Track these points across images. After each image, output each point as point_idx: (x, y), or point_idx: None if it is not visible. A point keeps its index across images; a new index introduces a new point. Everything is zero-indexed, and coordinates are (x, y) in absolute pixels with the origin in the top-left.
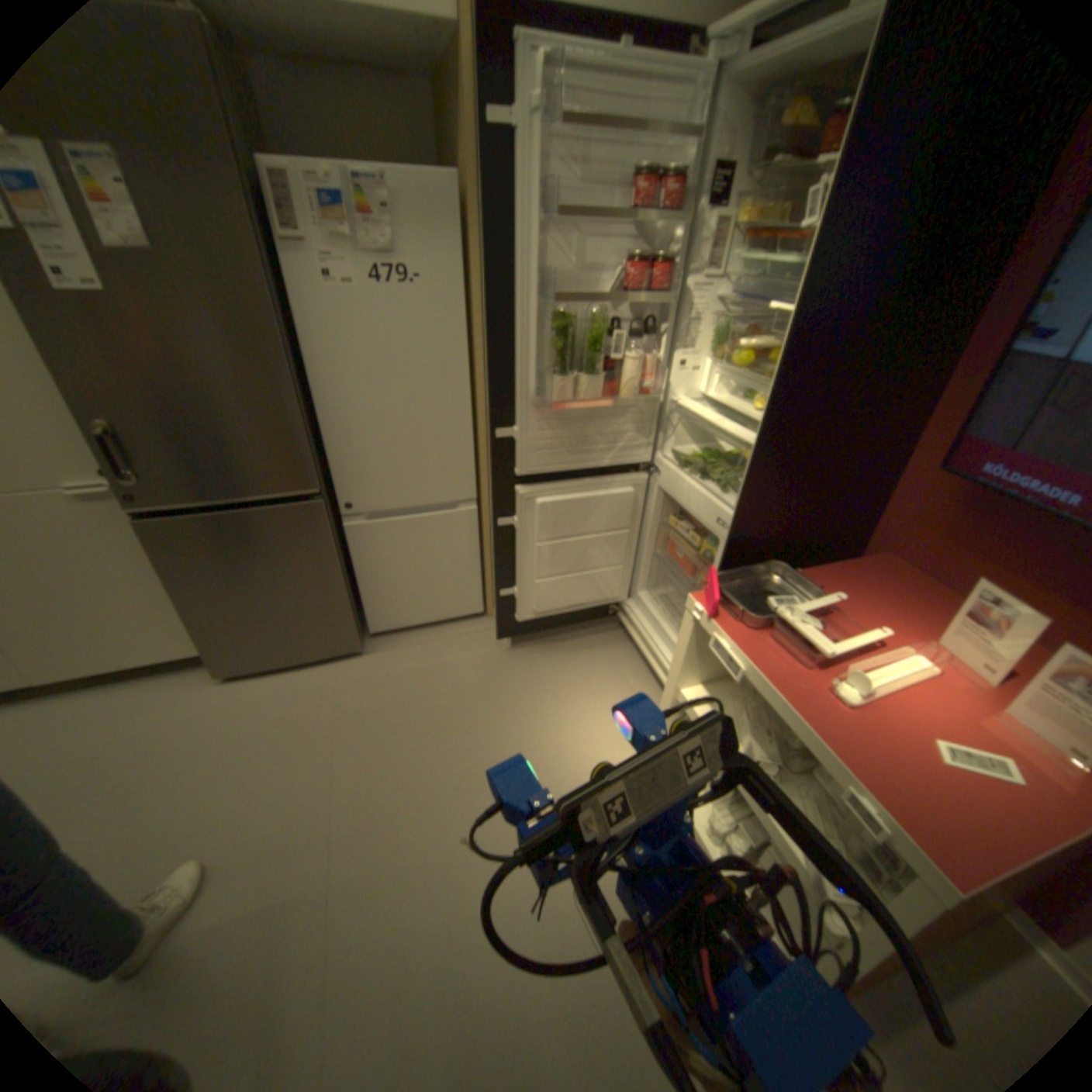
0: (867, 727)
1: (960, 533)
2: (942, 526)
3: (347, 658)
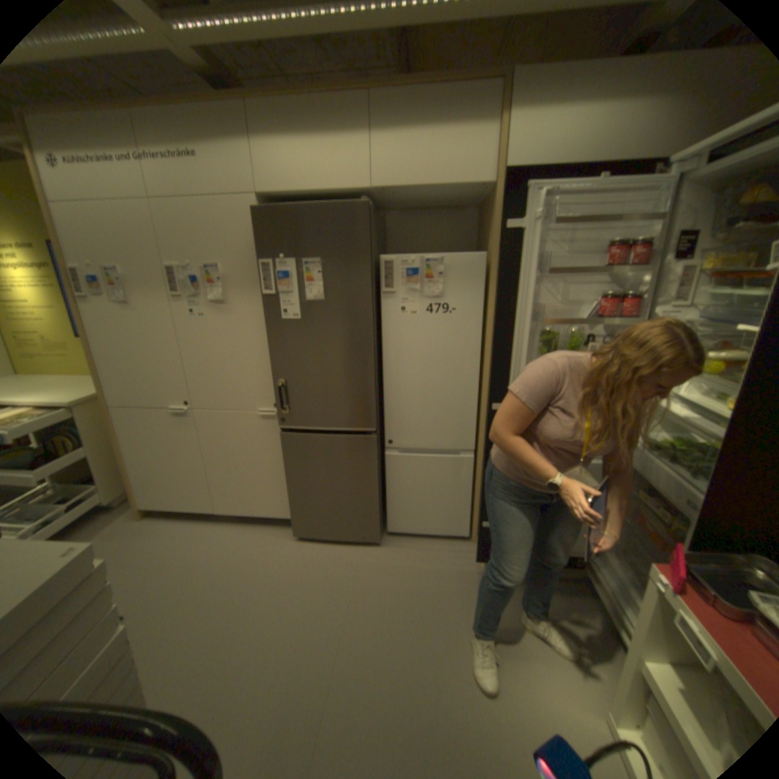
0: None
1: None
2: None
3: (369, 545)
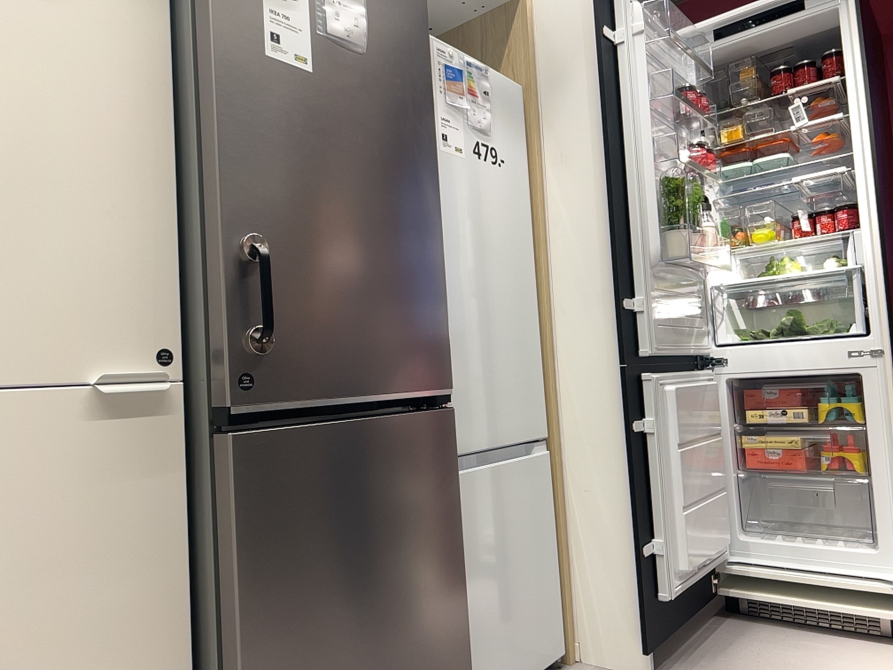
0: None
1: None
2: None
3: None
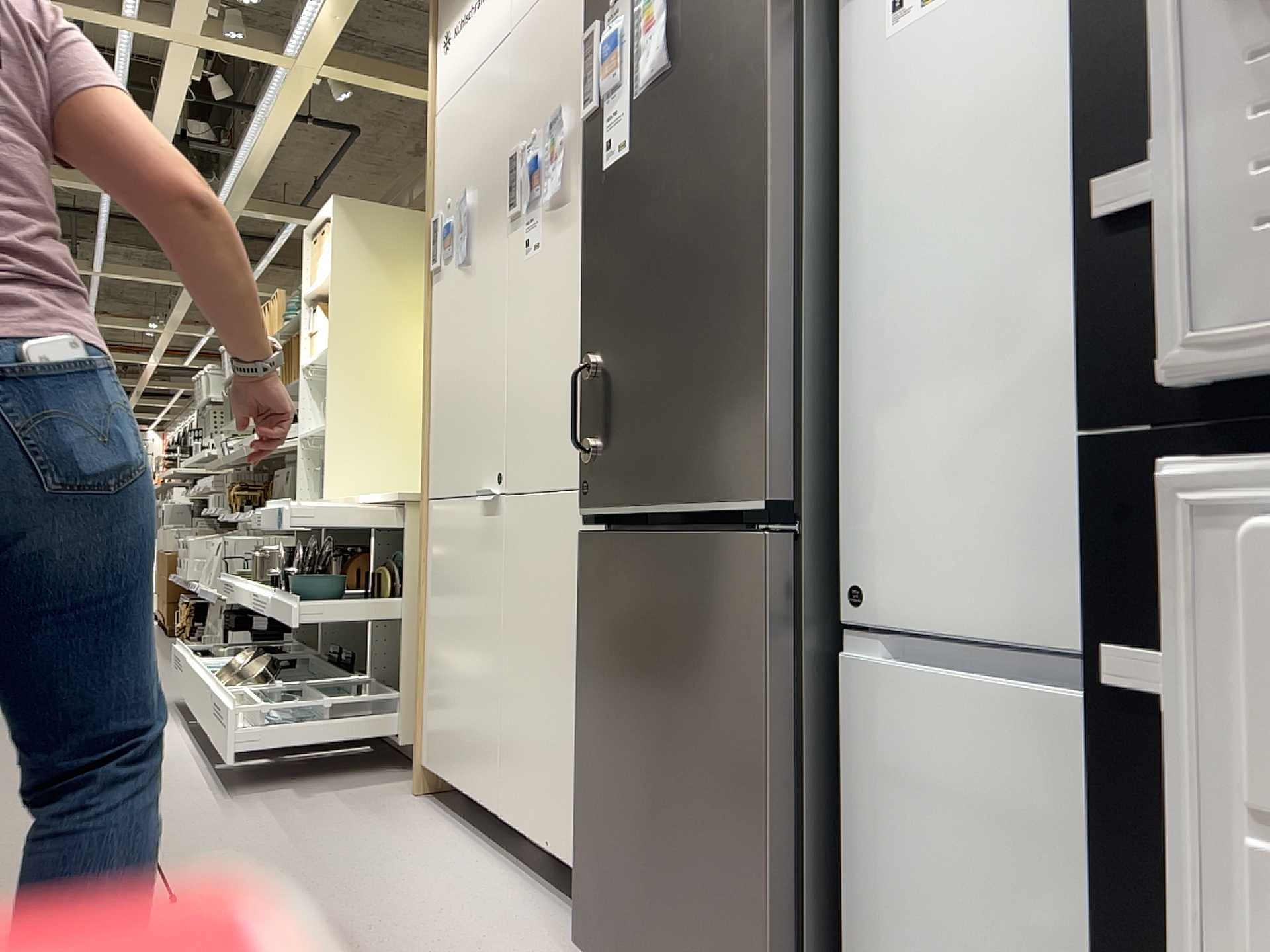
0: None
1: None
2: None
3: None
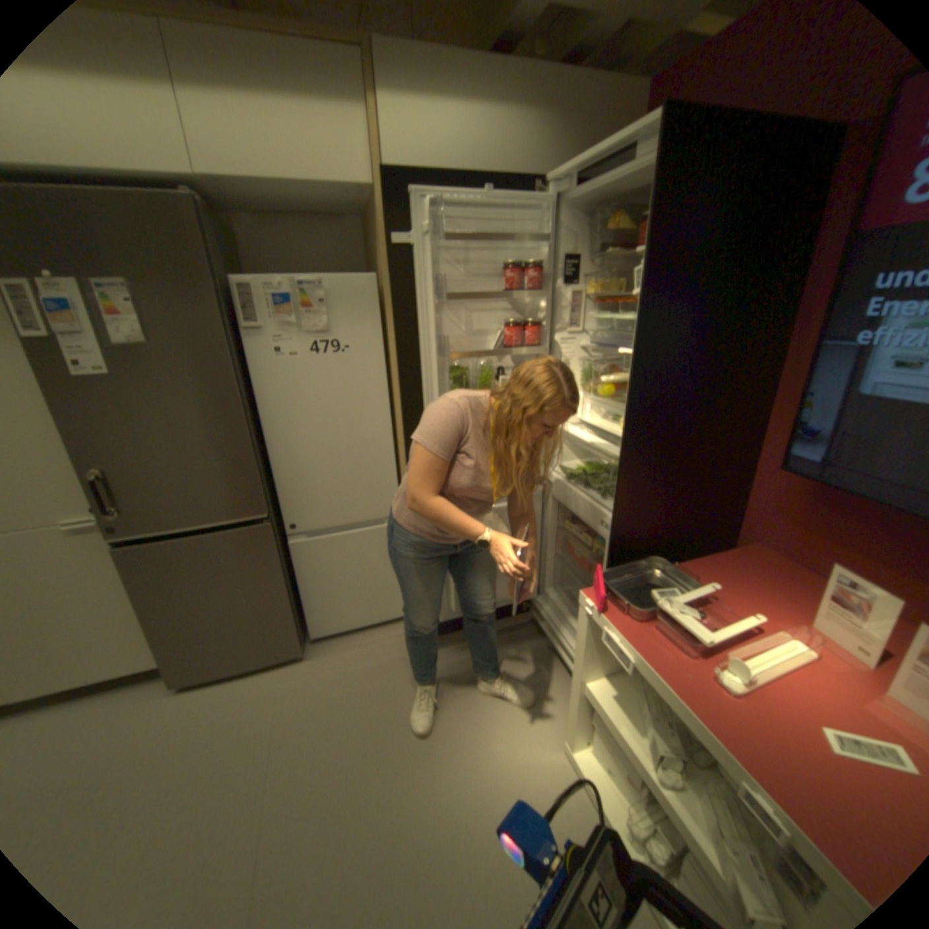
0: (752, 716)
1: (813, 523)
2: (796, 518)
3: (288, 664)
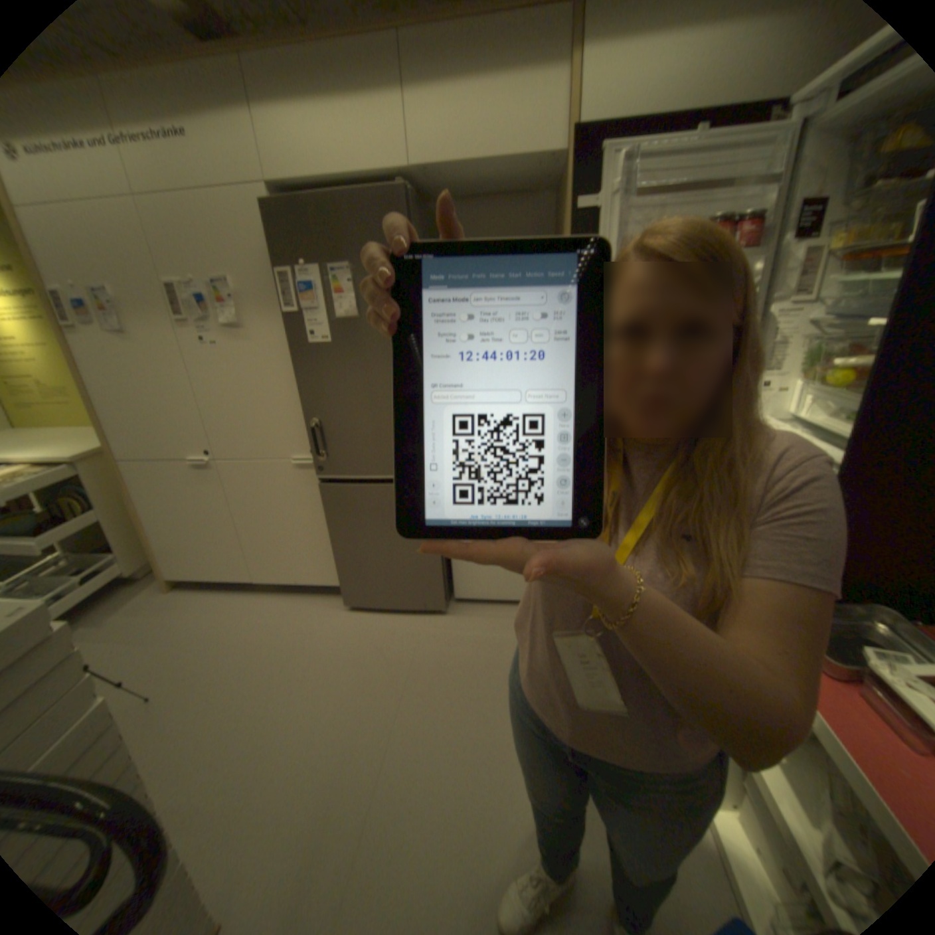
0: None
1: None
2: None
3: (433, 614)
